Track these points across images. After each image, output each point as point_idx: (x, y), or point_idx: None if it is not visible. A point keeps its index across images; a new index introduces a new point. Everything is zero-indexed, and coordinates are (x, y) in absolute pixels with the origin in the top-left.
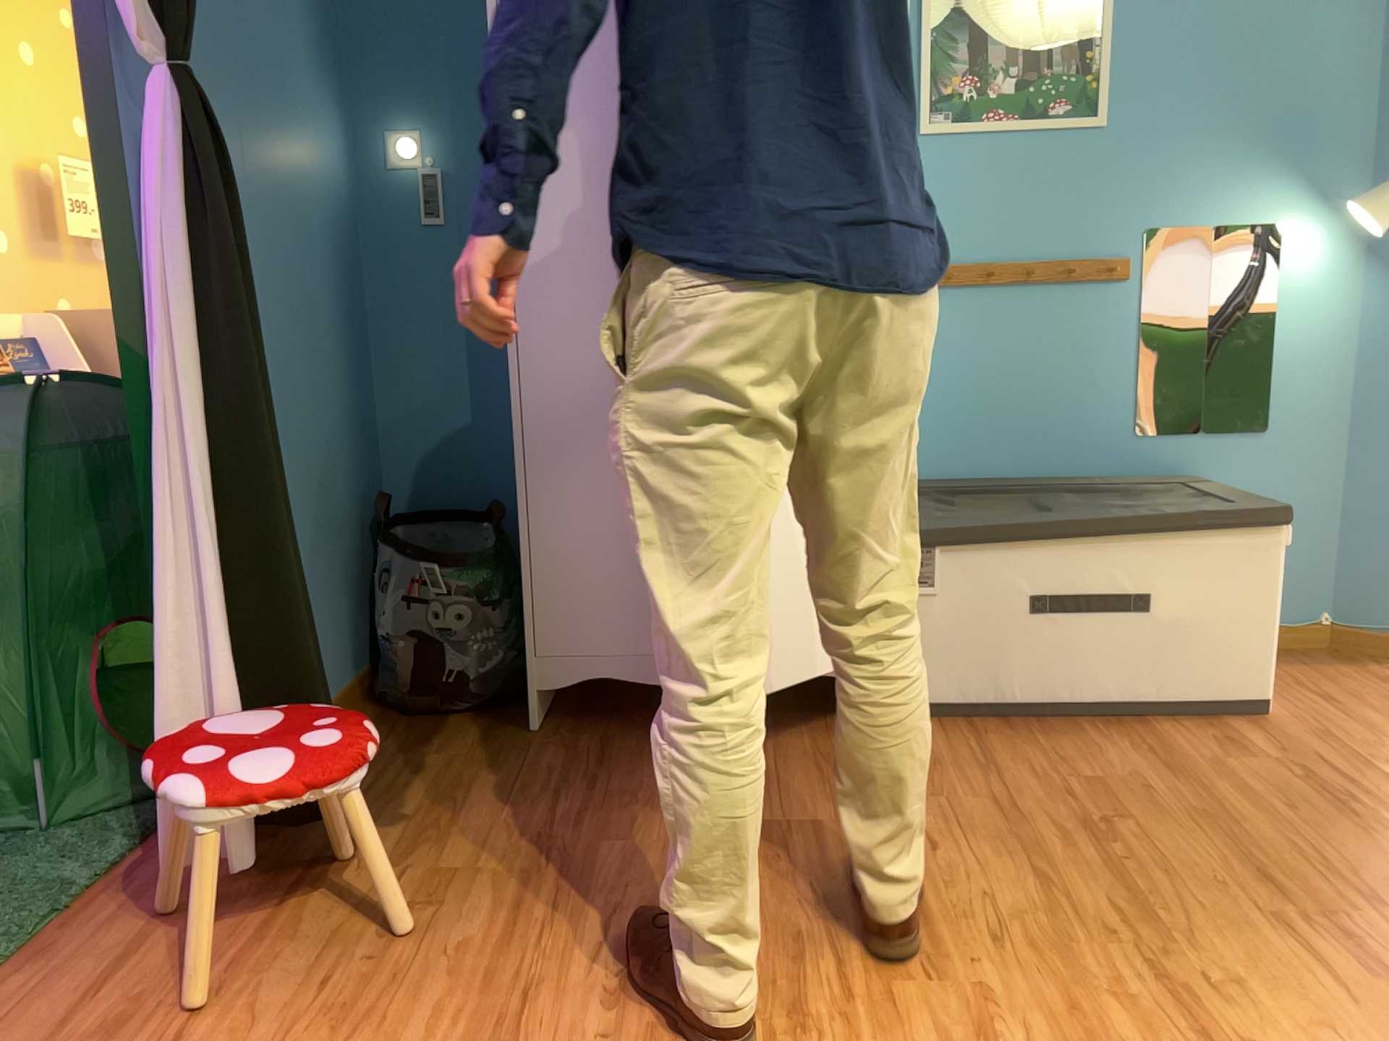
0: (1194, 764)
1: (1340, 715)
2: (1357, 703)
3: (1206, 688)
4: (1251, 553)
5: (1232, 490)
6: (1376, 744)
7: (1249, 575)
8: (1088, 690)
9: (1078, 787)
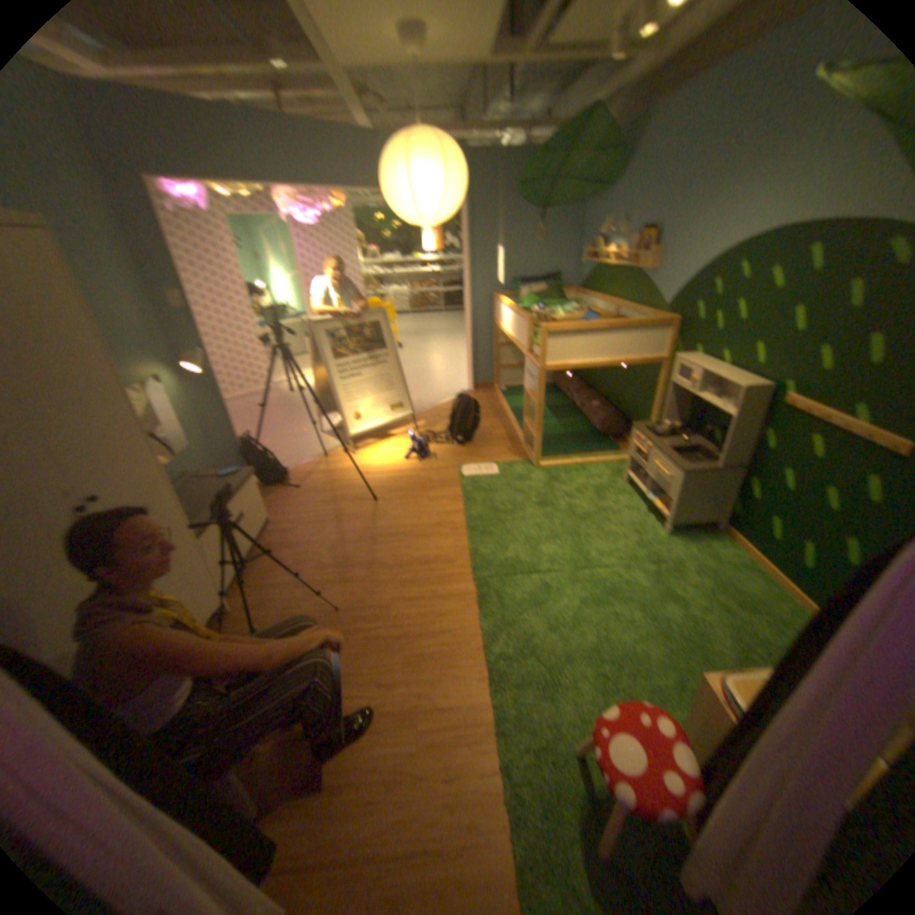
0: (293, 542)
1: (277, 510)
2: (272, 505)
3: (261, 526)
4: (252, 484)
5: (191, 470)
6: (296, 509)
7: (254, 490)
8: (246, 551)
9: (297, 568)
